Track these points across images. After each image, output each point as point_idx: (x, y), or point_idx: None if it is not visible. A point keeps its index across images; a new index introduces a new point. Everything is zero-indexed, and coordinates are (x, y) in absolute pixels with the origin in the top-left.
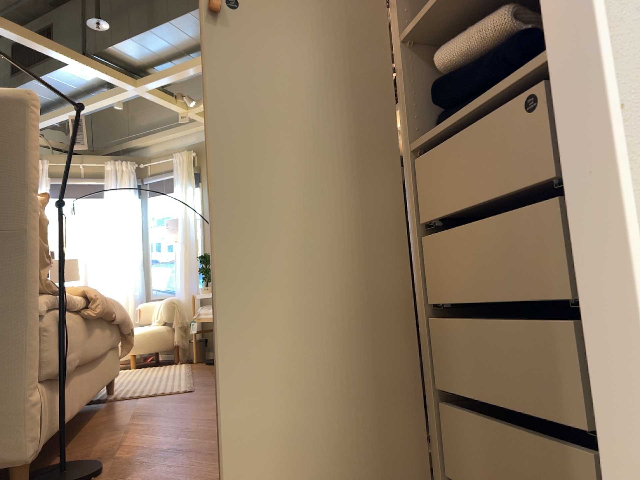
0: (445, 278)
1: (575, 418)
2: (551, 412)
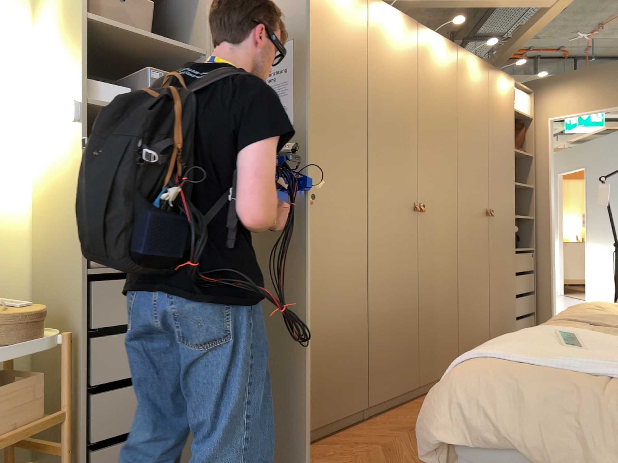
0: (516, 286)
1: (531, 309)
2: (529, 310)
